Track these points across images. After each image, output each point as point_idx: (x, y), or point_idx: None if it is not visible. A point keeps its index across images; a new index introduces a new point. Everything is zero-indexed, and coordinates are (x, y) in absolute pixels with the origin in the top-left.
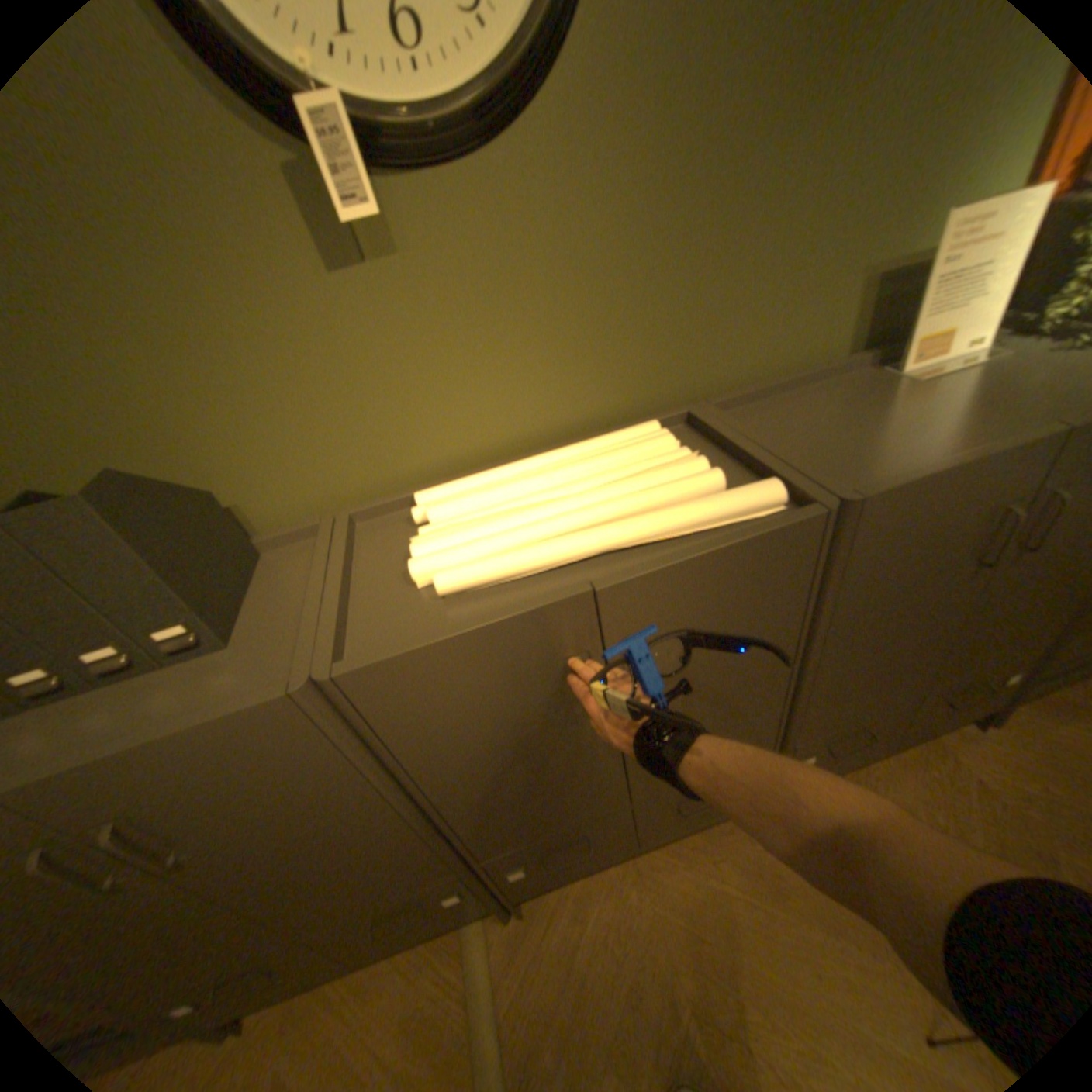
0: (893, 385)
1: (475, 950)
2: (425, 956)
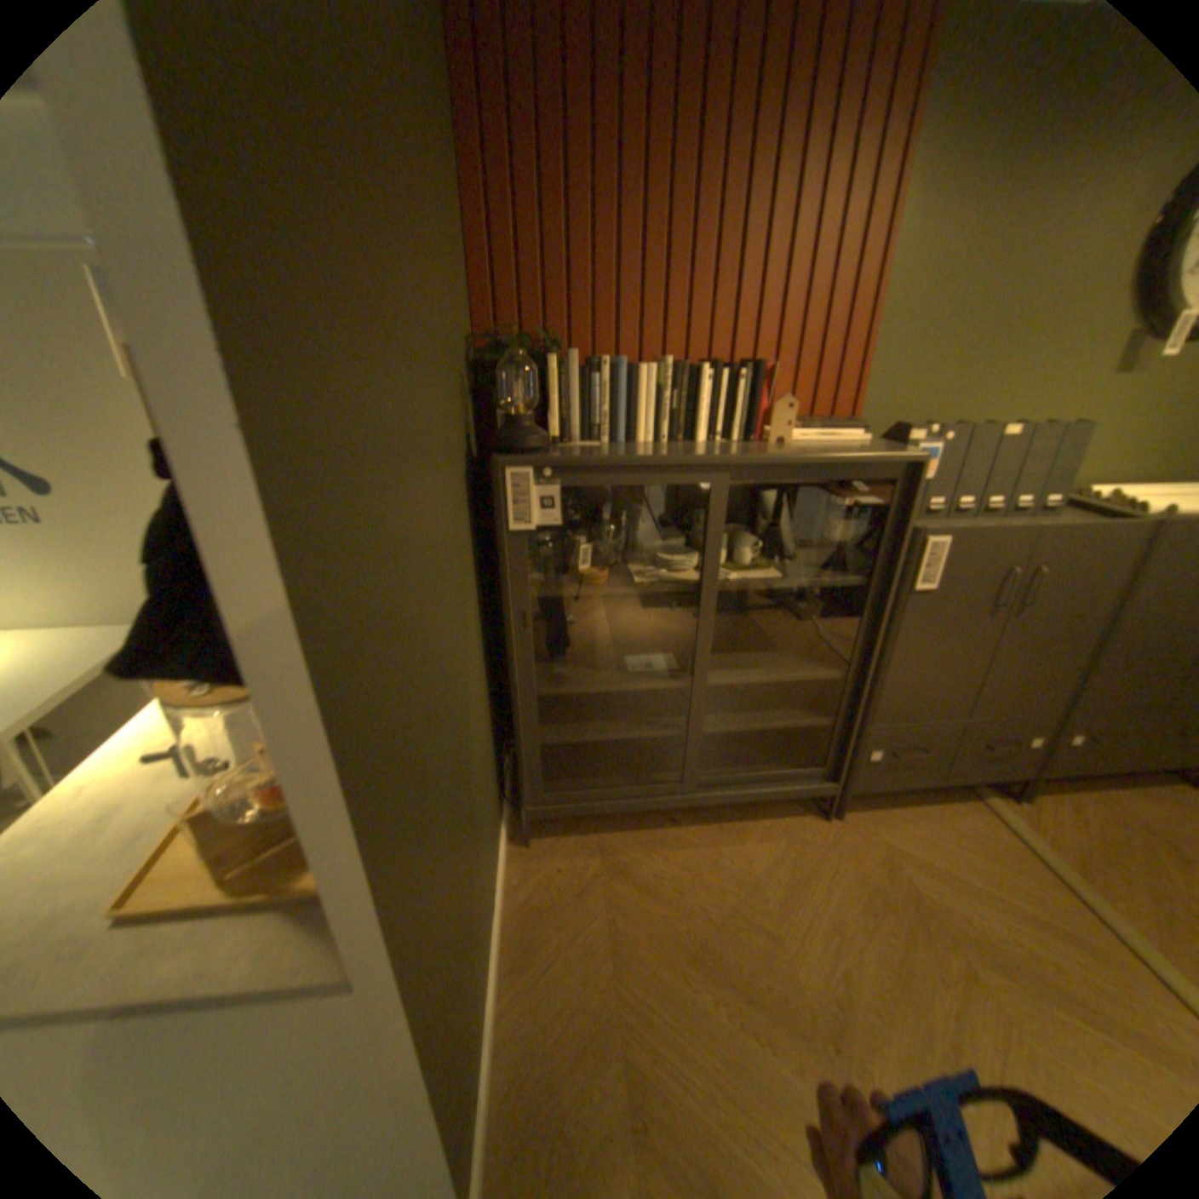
0: None
1: (1010, 813)
2: (967, 812)
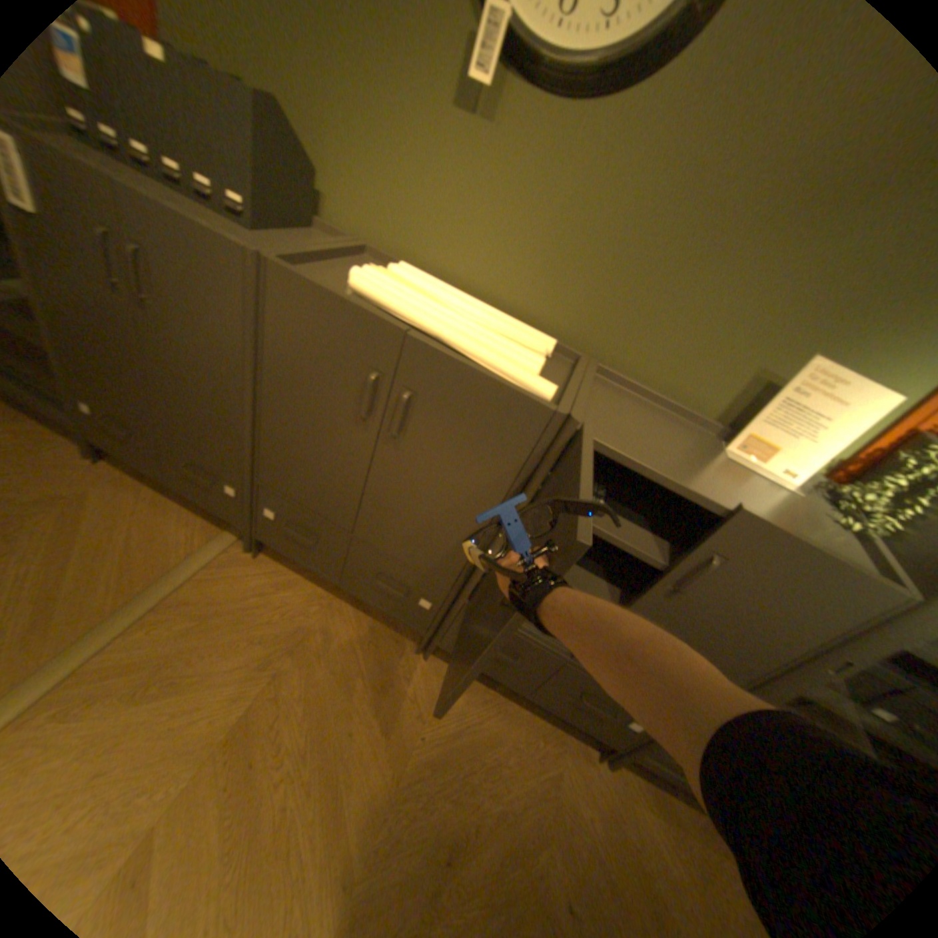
0: (711, 448)
1: (220, 543)
2: (198, 523)
